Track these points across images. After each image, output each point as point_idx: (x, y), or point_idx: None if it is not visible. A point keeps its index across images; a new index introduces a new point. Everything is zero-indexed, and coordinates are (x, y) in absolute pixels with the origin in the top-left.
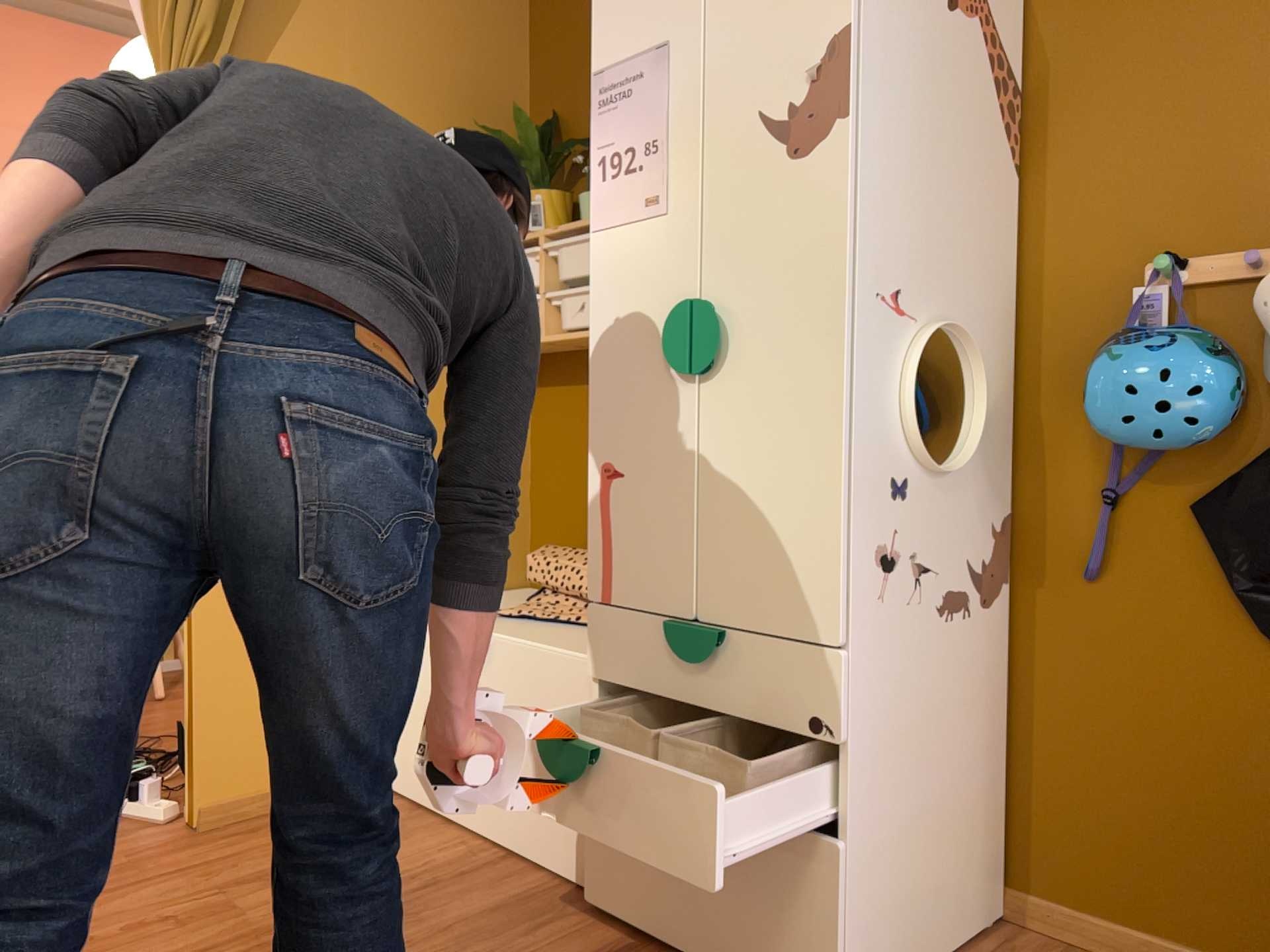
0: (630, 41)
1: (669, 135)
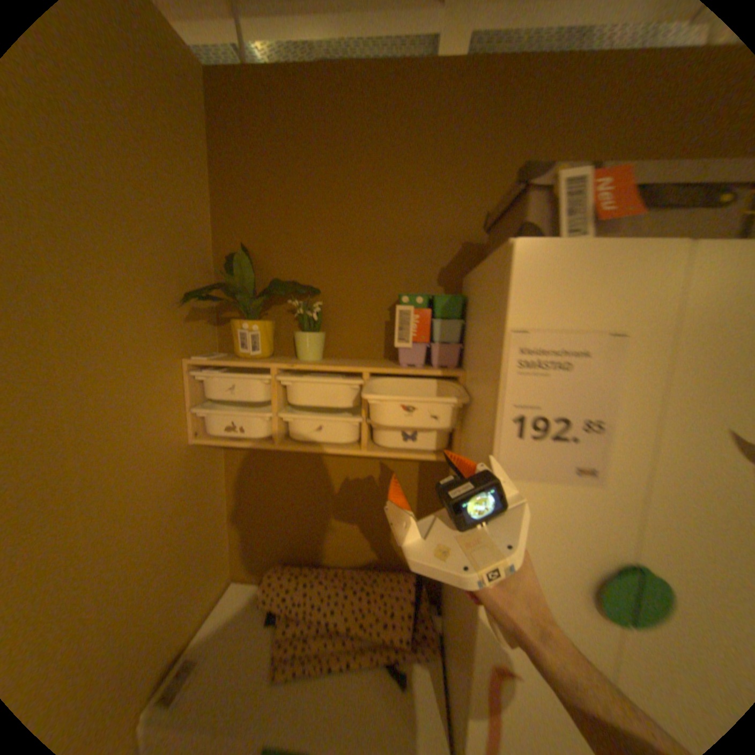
0: (573, 312)
1: (621, 420)
